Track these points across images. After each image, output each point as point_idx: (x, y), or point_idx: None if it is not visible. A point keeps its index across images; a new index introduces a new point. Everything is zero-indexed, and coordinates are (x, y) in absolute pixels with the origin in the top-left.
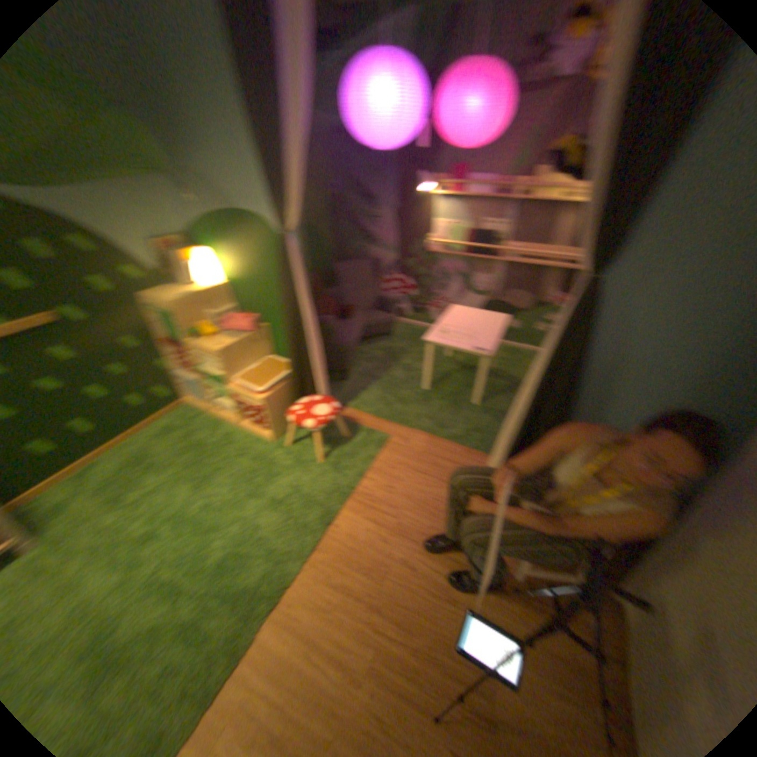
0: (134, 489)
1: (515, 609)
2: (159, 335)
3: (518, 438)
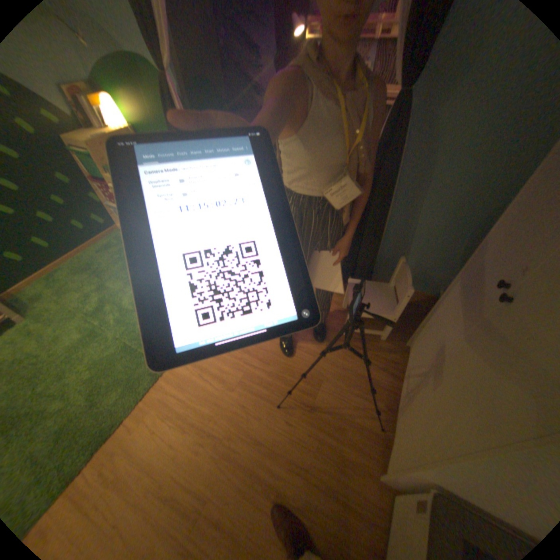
0: (88, 284)
1: (339, 352)
2: (87, 171)
3: (353, 242)
